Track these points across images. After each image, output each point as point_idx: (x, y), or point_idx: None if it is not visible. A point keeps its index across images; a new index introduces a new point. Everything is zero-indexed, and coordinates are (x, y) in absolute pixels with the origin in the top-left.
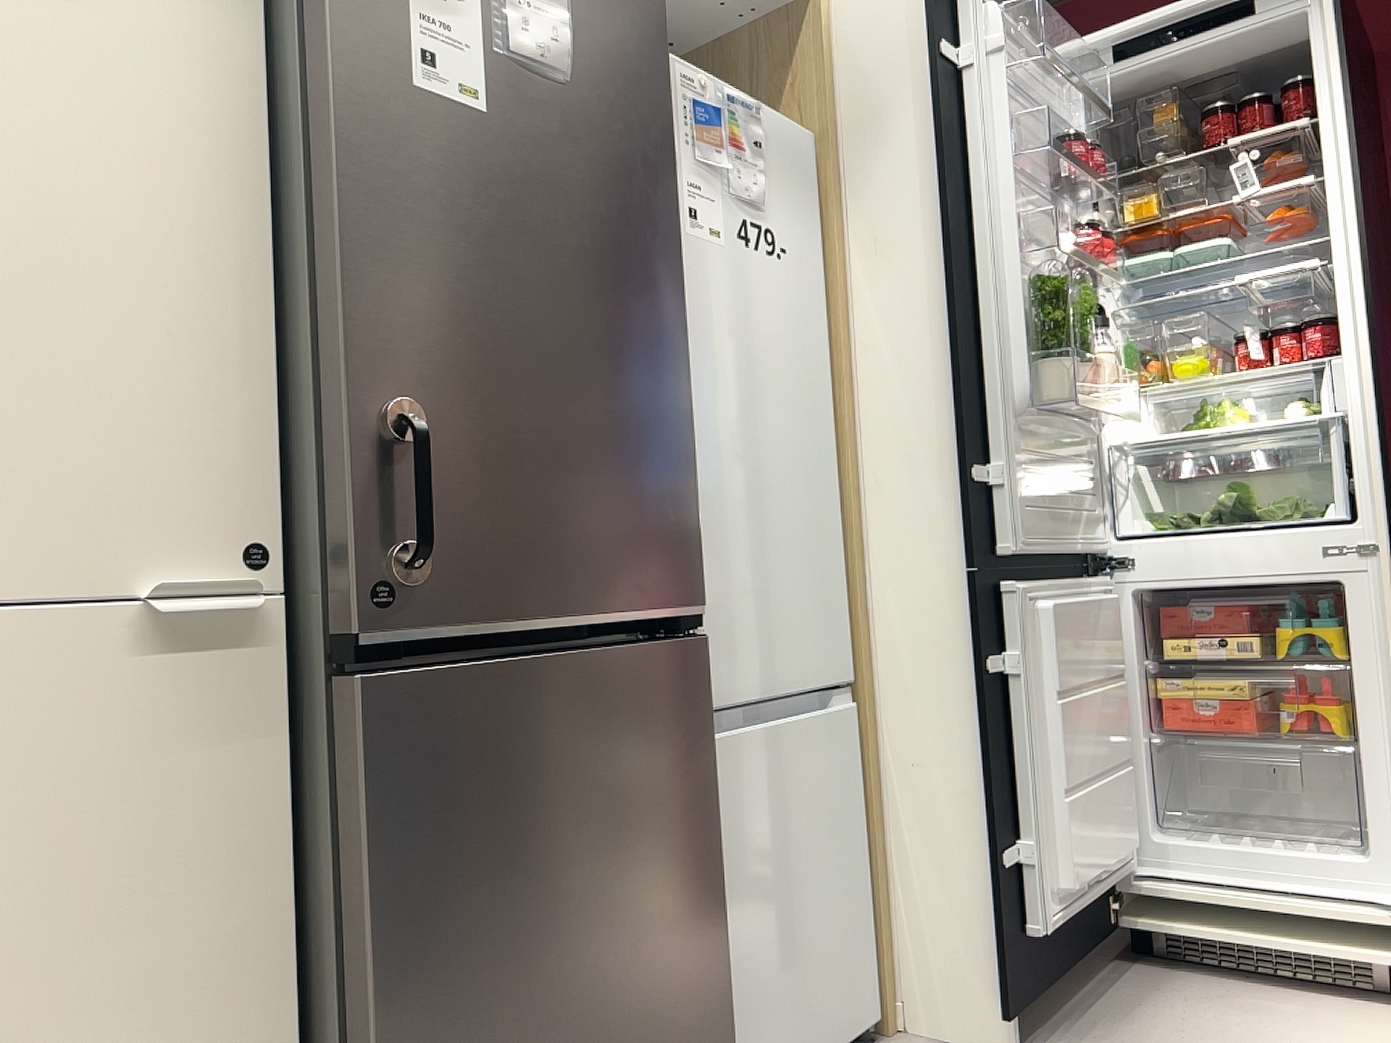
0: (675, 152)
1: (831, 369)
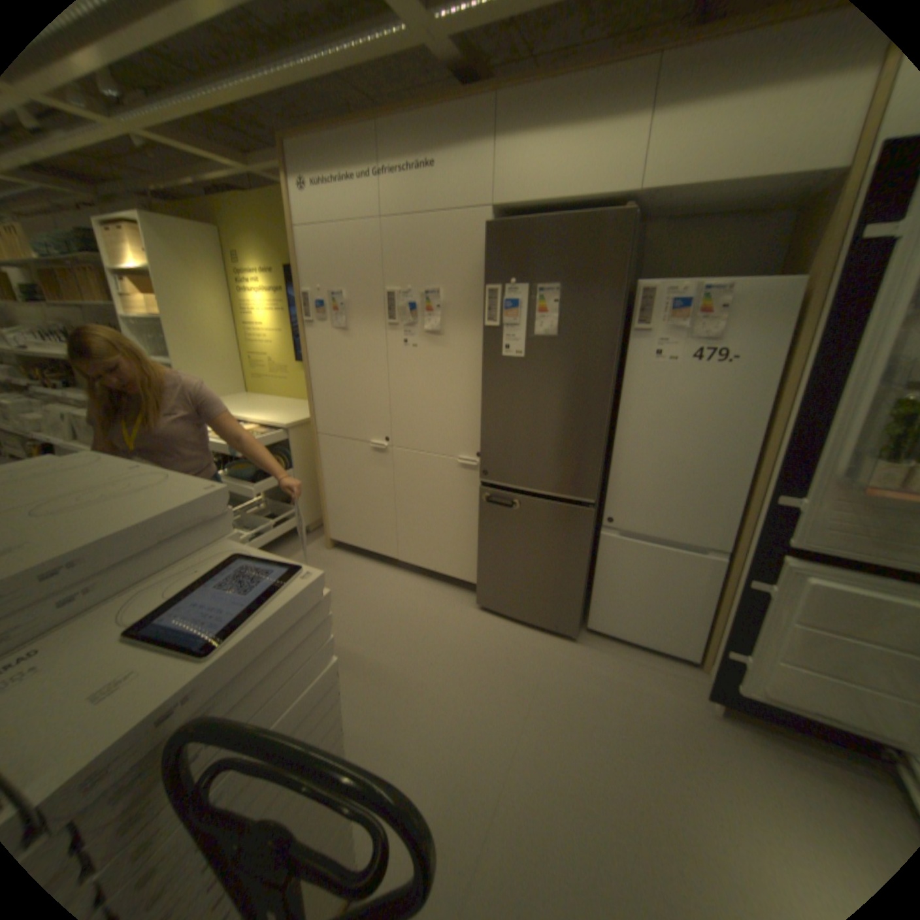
0: (652, 328)
1: (777, 412)
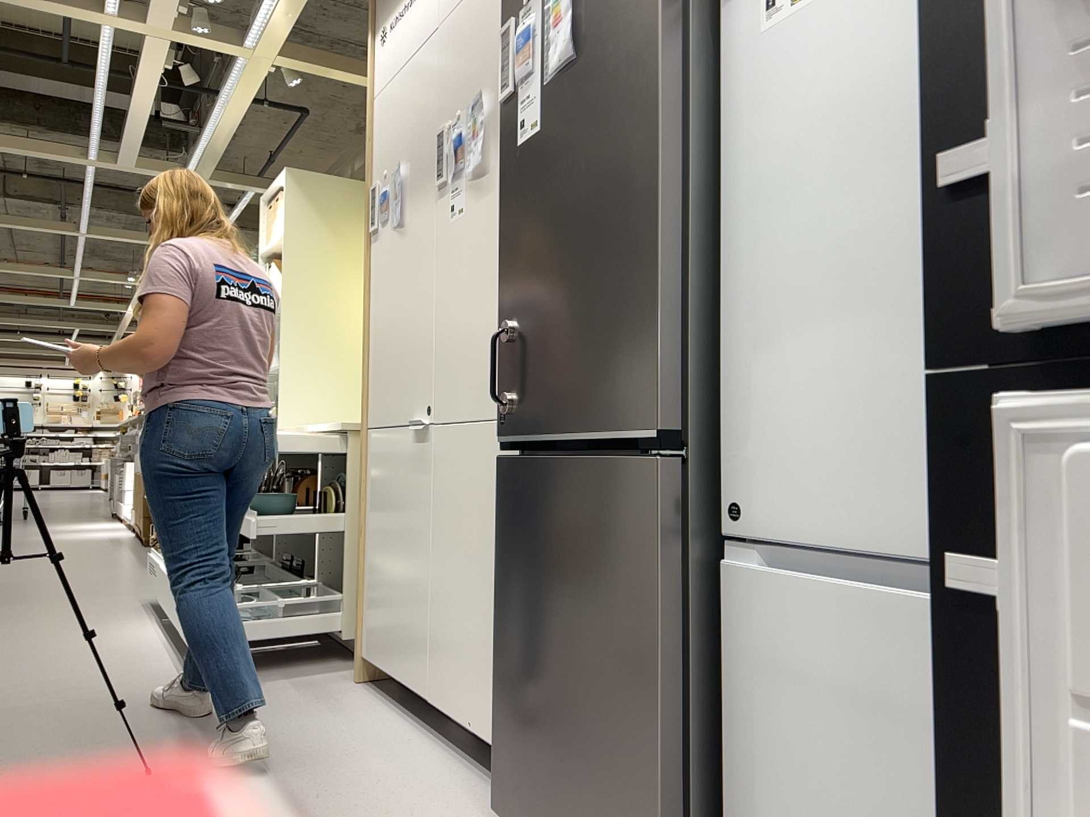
0: None
1: None
